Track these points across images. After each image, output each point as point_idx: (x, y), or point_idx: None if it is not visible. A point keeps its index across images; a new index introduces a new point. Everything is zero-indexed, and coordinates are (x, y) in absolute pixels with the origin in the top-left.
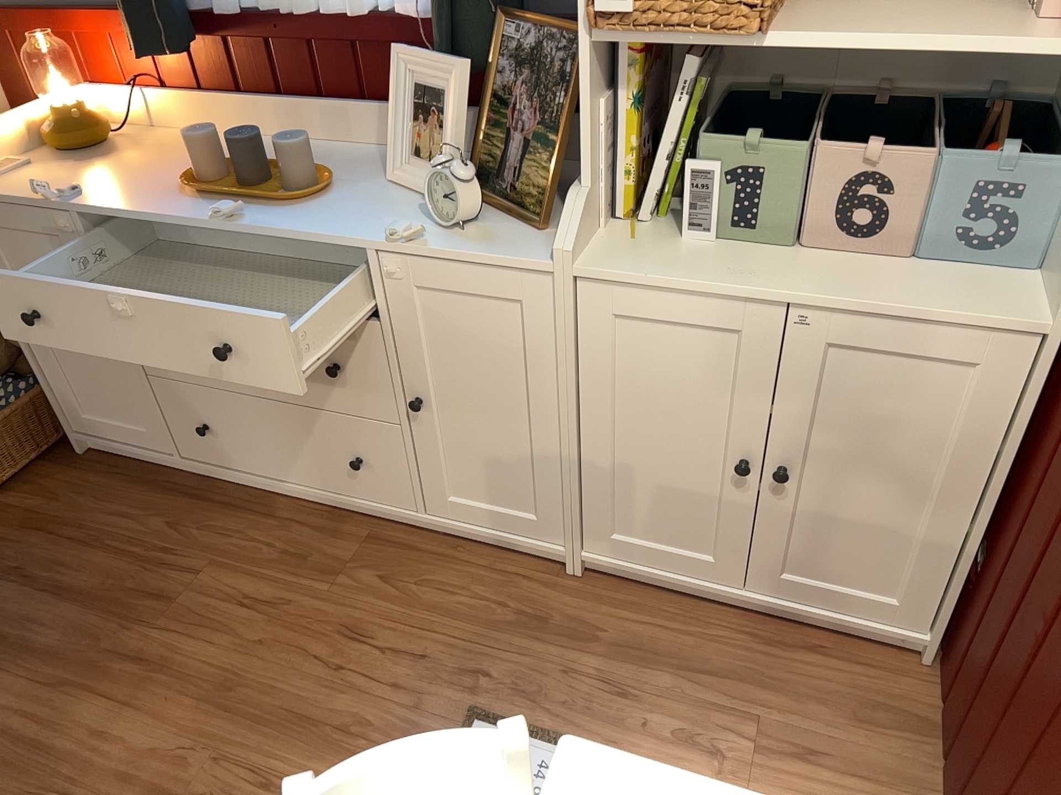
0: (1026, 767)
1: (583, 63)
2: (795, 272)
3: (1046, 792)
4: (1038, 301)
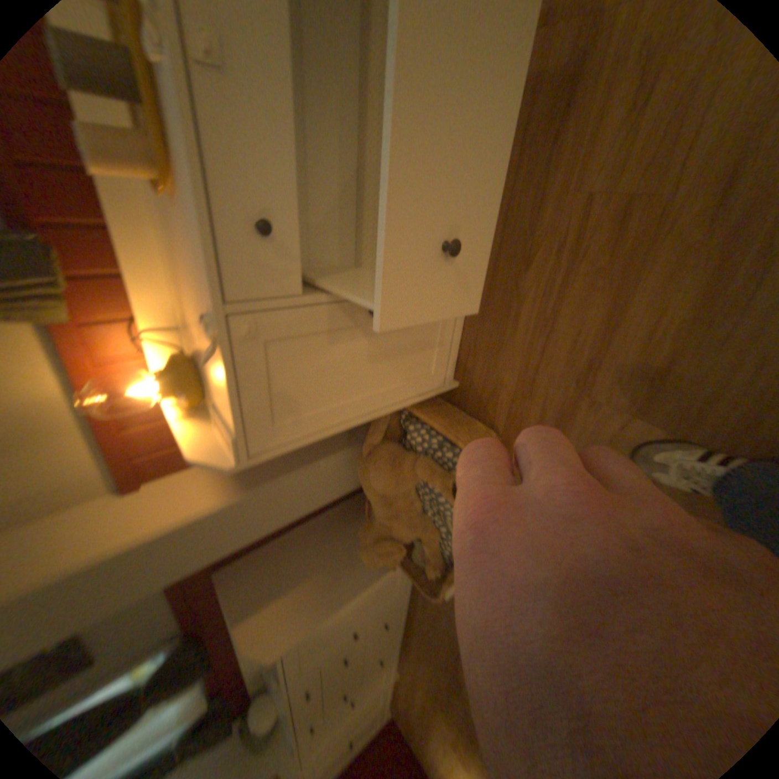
0: None
1: None
2: None
3: None
4: None
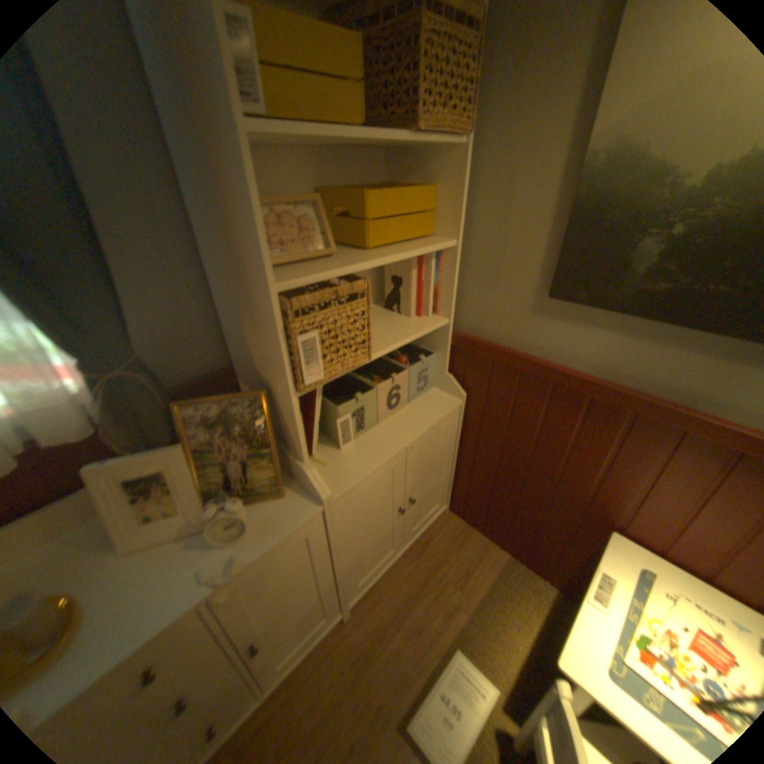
0: (554, 514)
1: (292, 404)
2: (393, 430)
3: (573, 516)
4: (452, 393)
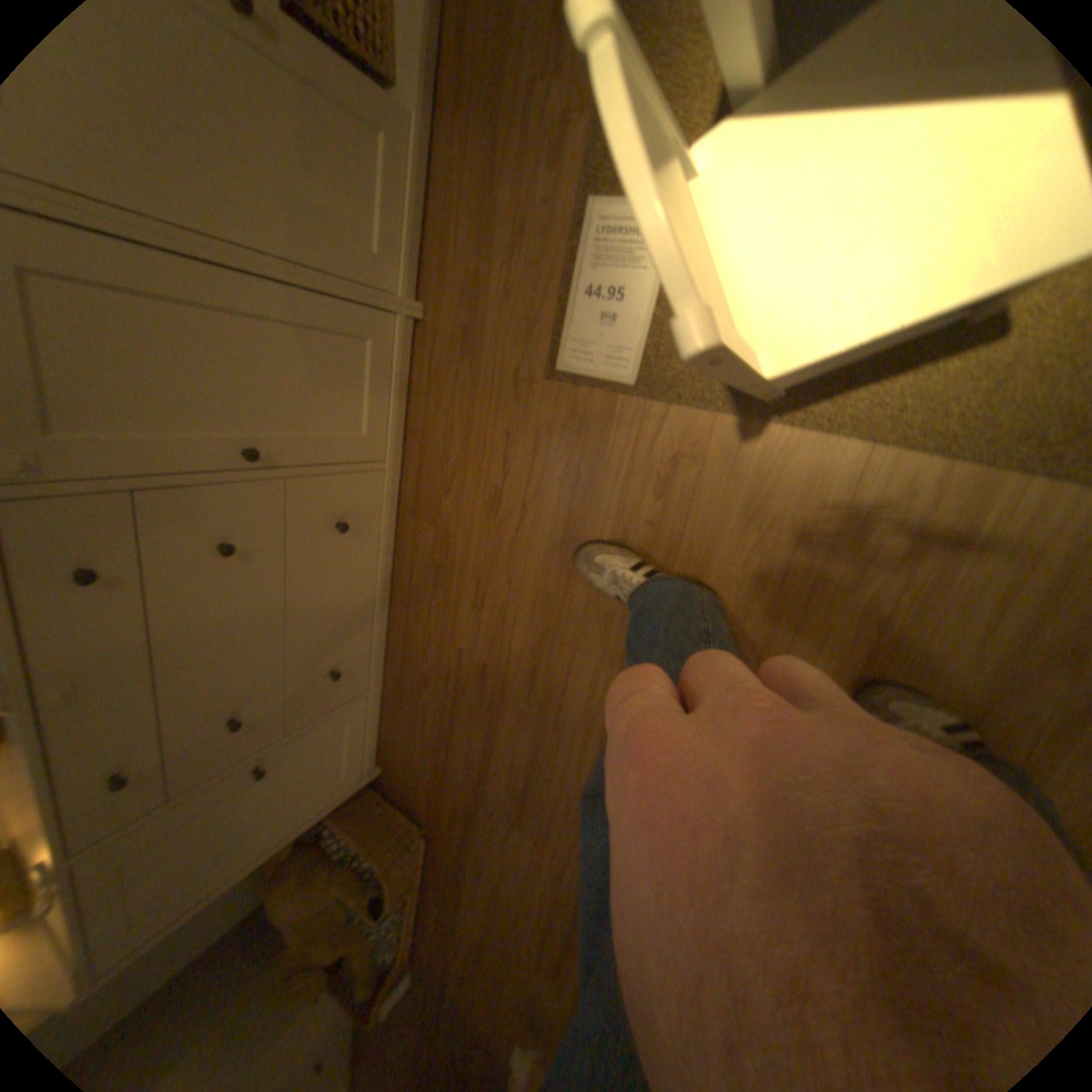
0: None
1: None
2: None
3: None
4: None
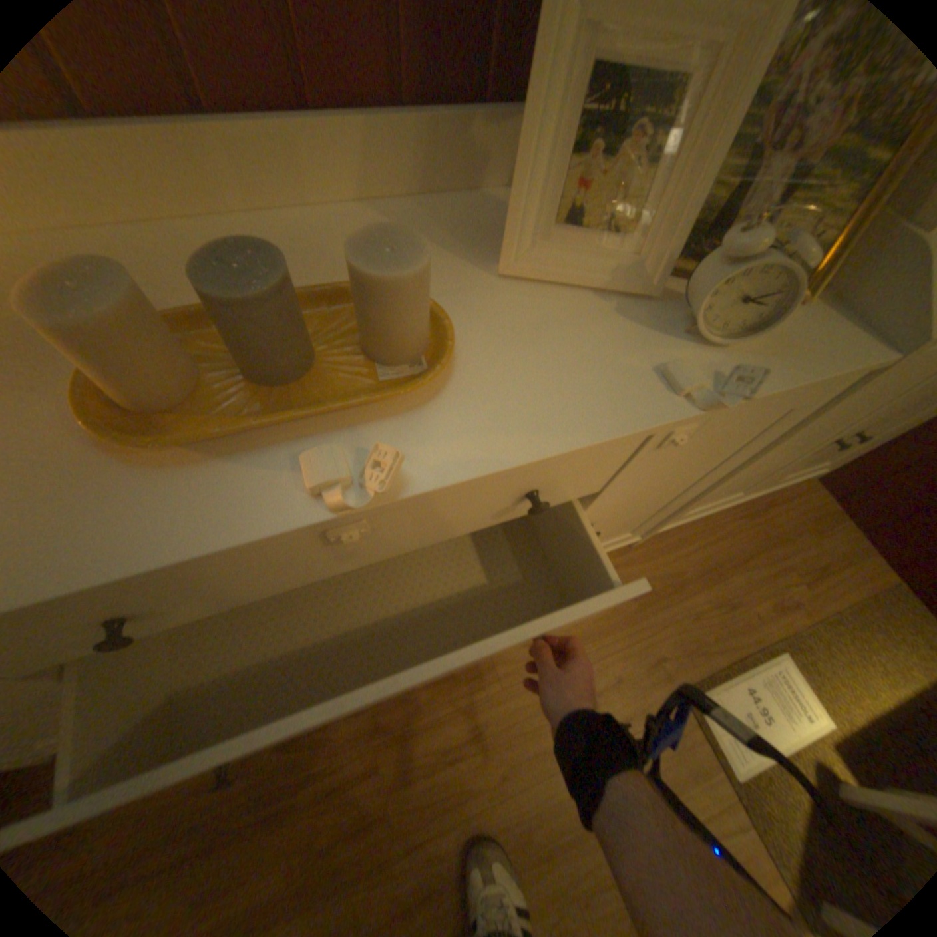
0: None
1: None
2: None
3: None
4: None
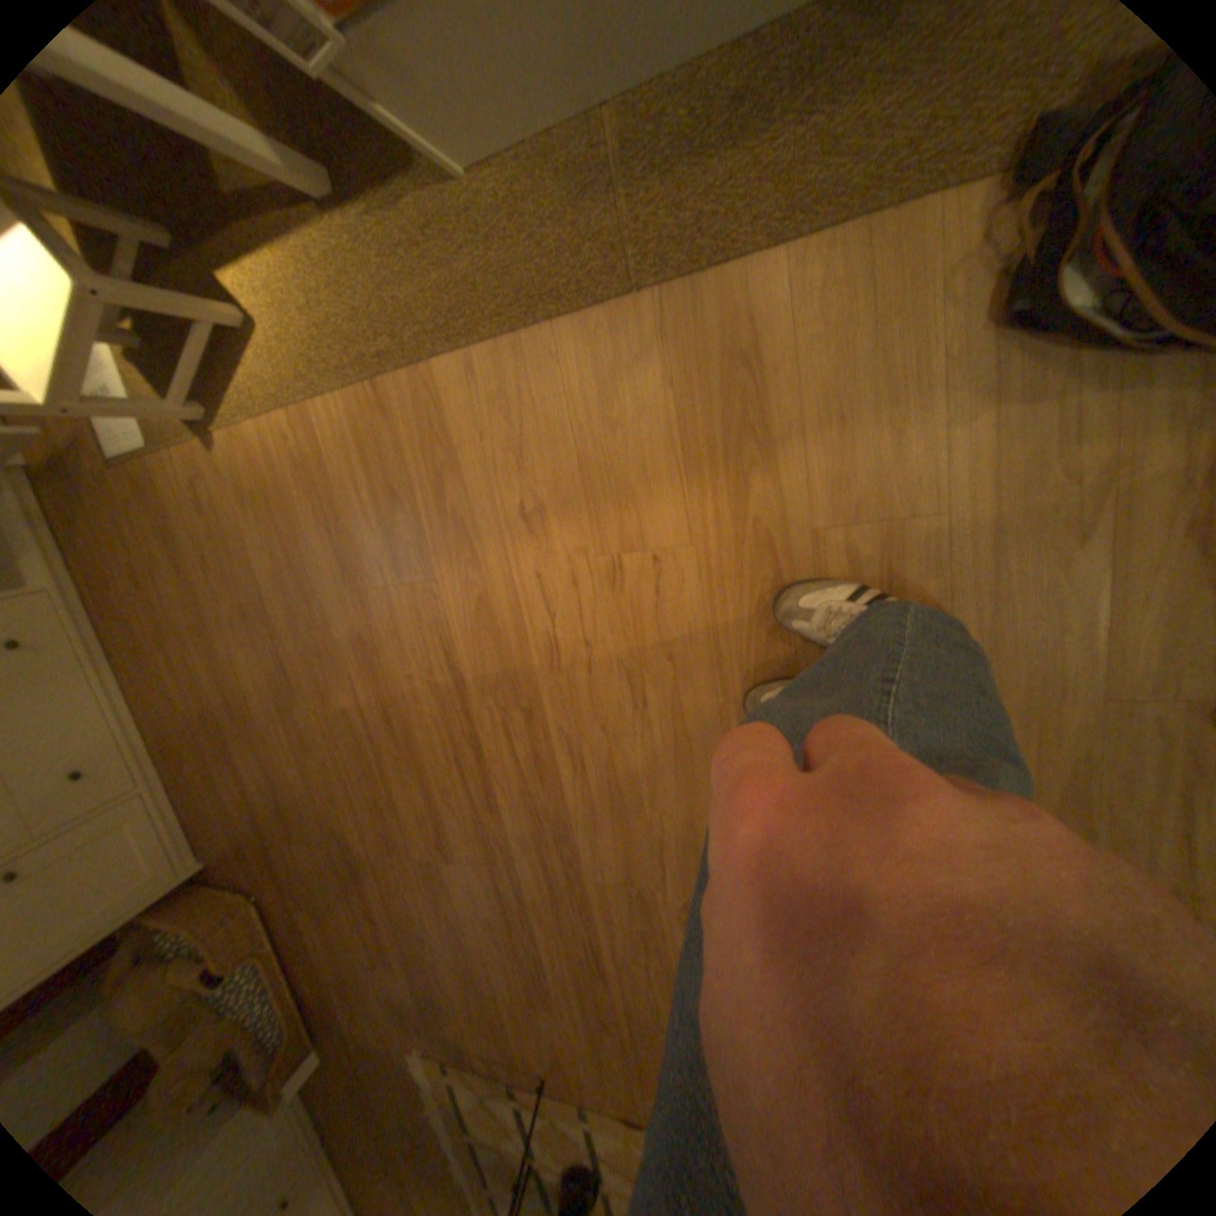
0: None
1: None
2: None
3: None
4: None
